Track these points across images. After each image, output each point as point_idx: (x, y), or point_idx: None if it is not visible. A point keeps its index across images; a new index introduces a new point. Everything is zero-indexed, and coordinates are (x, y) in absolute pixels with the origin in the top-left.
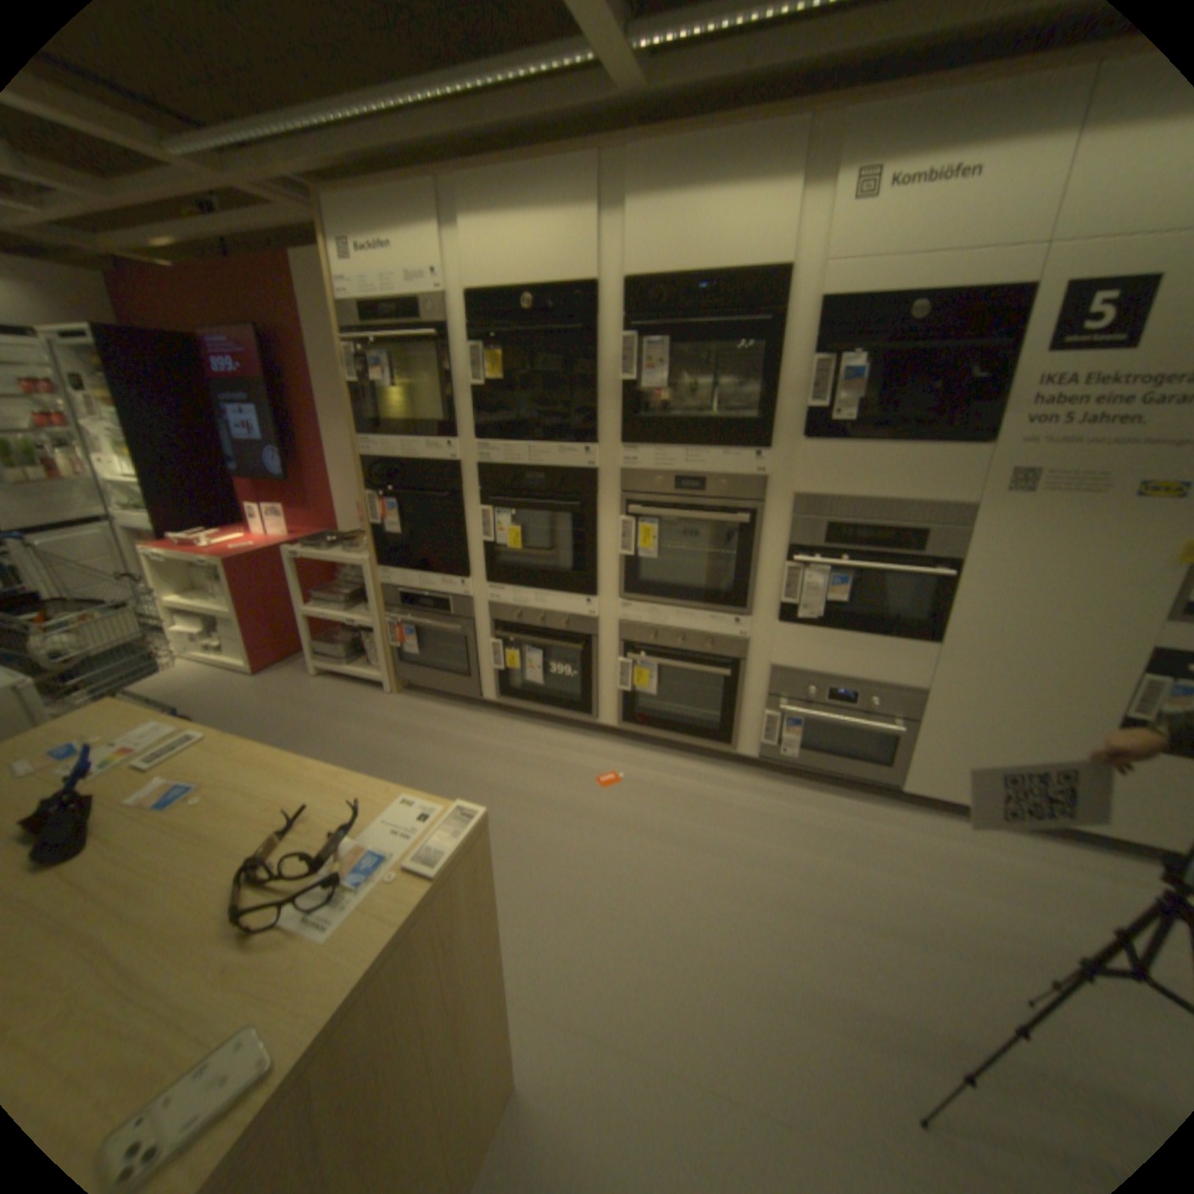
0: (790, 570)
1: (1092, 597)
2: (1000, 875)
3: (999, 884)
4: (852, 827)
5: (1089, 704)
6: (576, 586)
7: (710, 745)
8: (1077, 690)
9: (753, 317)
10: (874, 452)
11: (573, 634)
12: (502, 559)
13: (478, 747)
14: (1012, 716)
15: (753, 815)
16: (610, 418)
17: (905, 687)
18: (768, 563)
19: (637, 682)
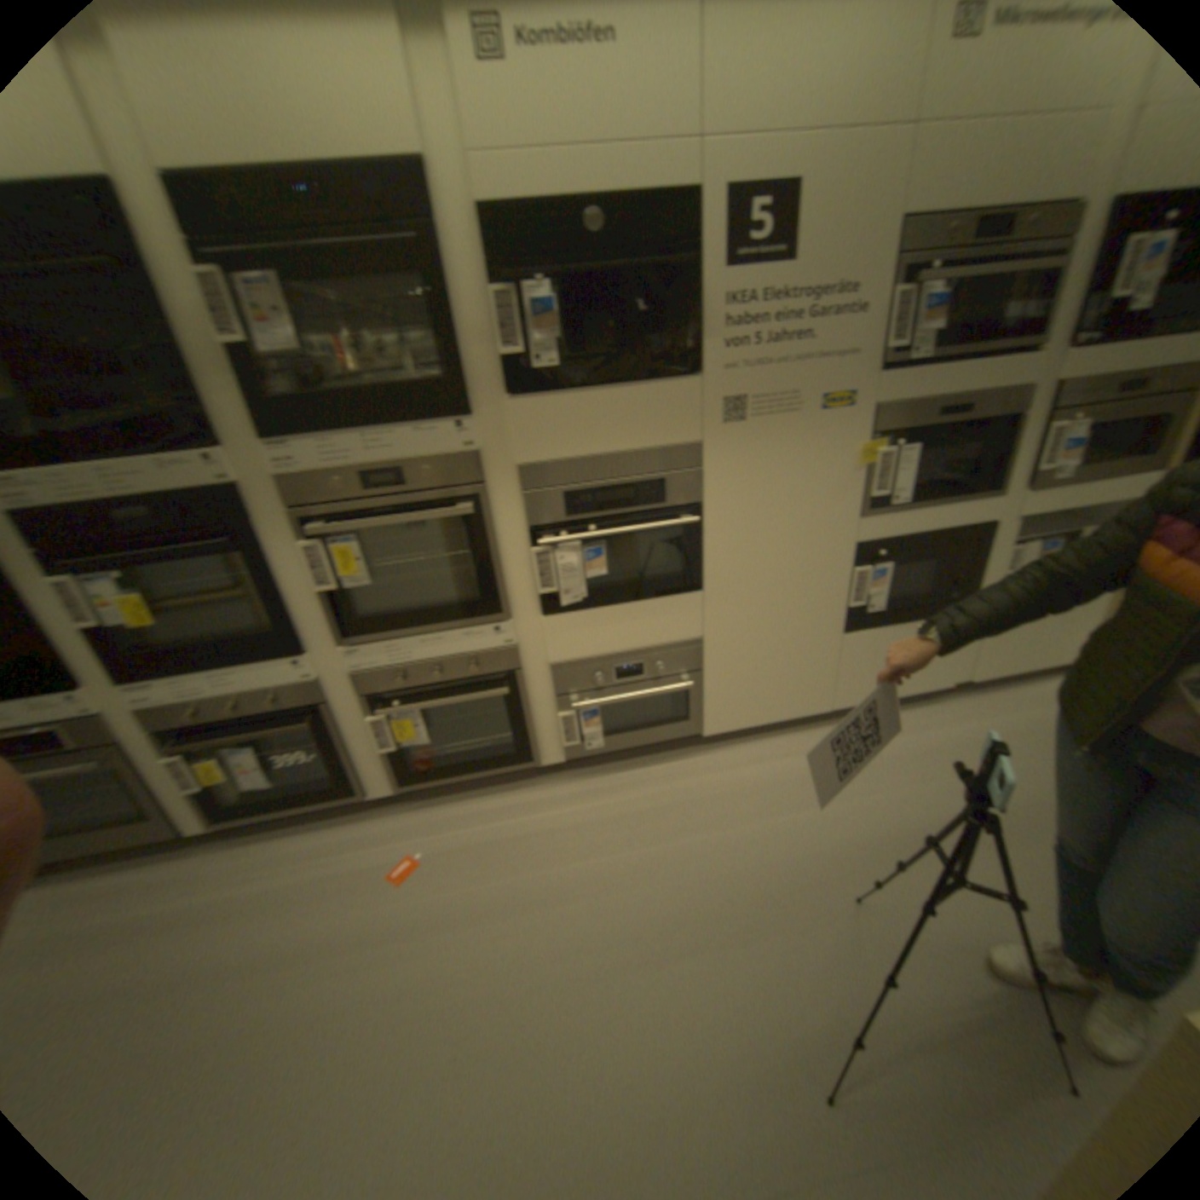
0: (535, 556)
1: (804, 512)
2: (793, 780)
3: (795, 790)
4: (668, 794)
5: (818, 607)
6: (262, 650)
7: (507, 770)
8: (809, 597)
9: (388, 233)
10: (587, 401)
11: (283, 712)
12: (122, 644)
13: (190, 916)
14: (768, 637)
15: (575, 830)
16: (221, 403)
17: (678, 642)
18: (508, 554)
19: (396, 738)
